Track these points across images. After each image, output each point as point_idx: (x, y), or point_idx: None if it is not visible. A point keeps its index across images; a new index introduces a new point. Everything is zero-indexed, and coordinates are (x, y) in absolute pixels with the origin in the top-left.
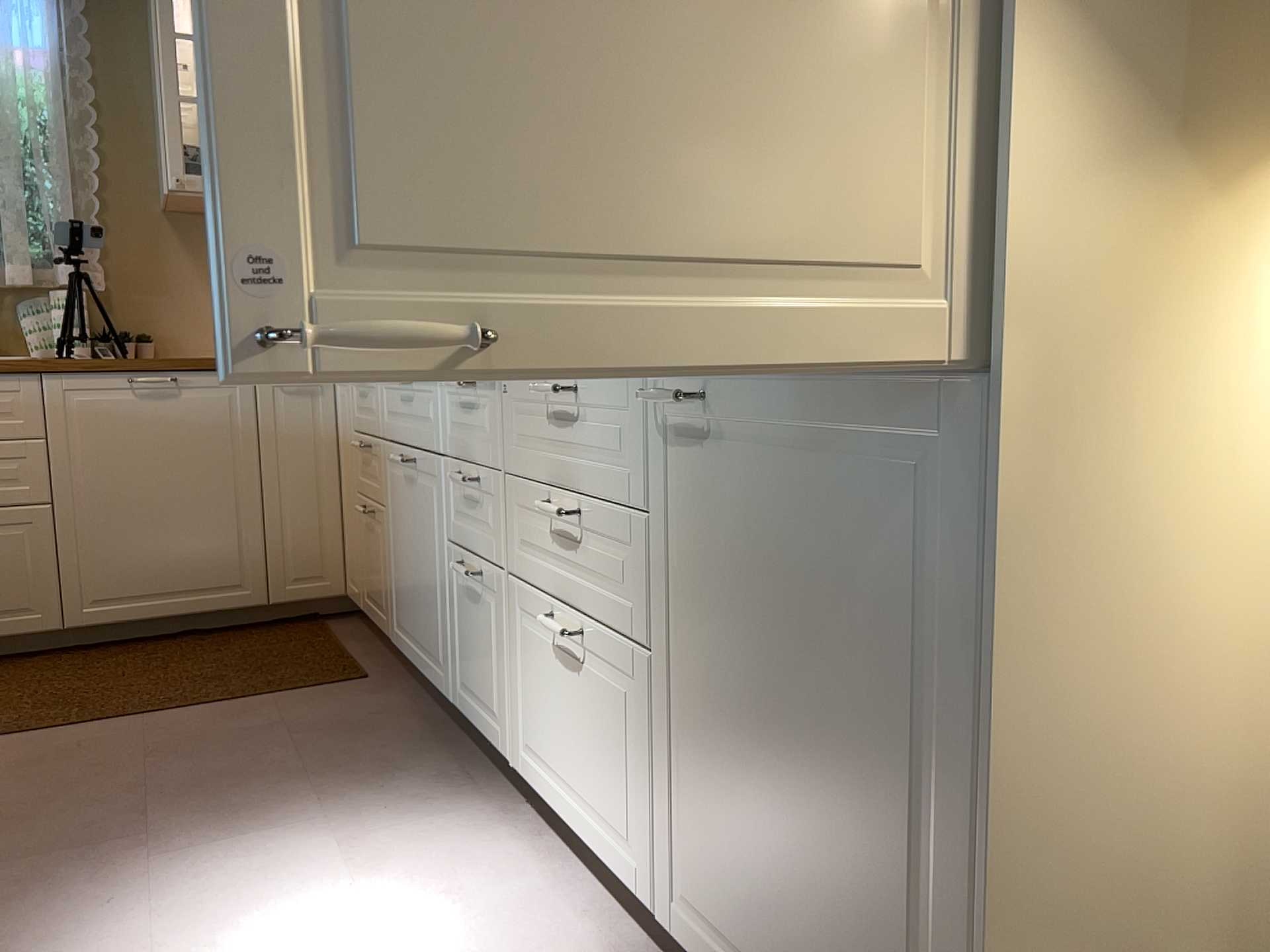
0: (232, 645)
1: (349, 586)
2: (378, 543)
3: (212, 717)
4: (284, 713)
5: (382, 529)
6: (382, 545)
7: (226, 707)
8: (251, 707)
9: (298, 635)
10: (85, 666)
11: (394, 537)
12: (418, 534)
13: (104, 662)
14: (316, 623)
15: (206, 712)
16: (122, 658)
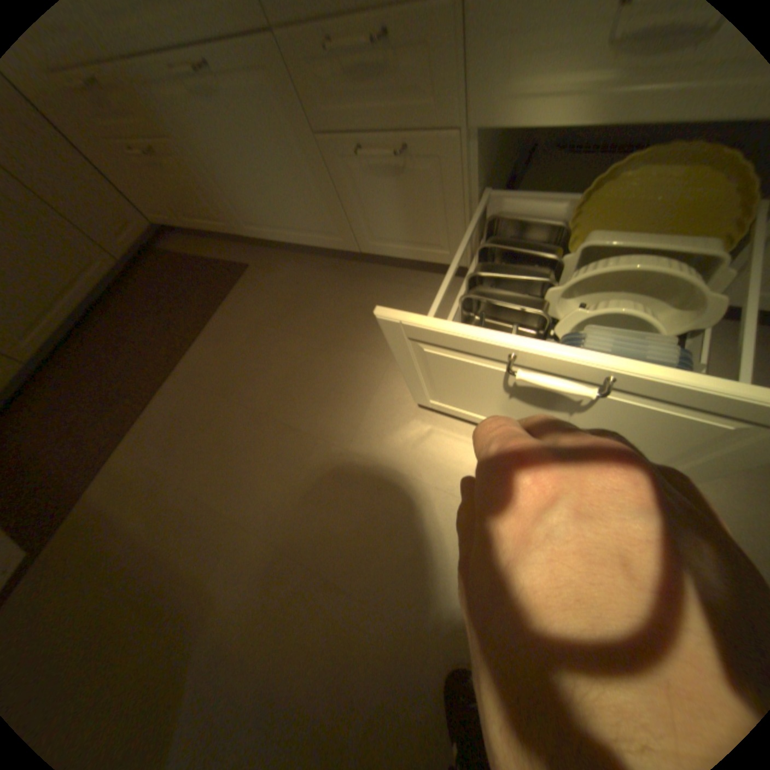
0: (129, 298)
1: (144, 216)
2: (172, 172)
3: (206, 347)
4: (240, 316)
5: (171, 158)
6: (182, 172)
7: (202, 336)
8: (216, 326)
9: (156, 266)
10: (68, 370)
11: (199, 158)
12: (247, 142)
13: (75, 360)
14: (150, 252)
15: (197, 347)
16: (81, 350)
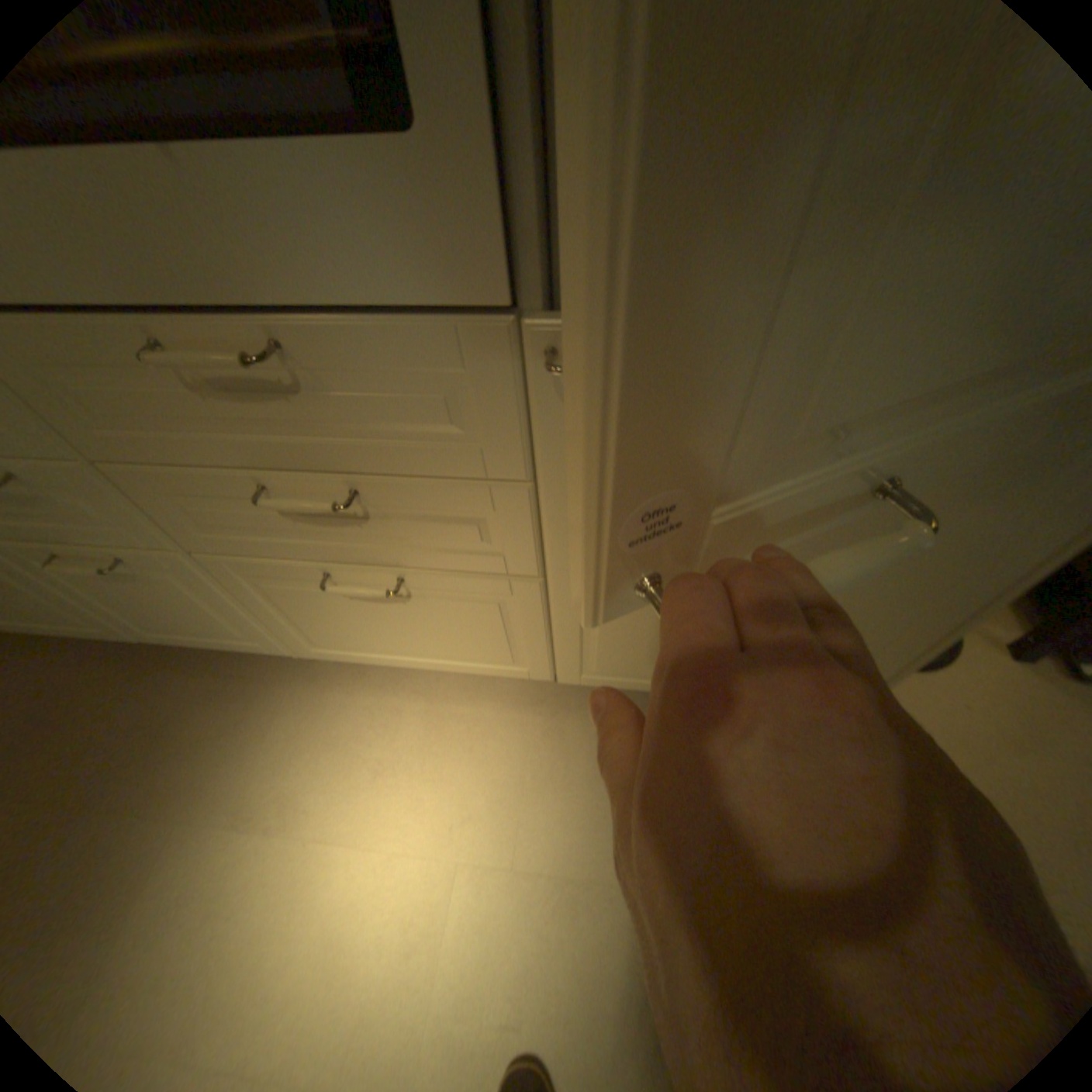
0: None
1: None
2: None
3: None
4: None
5: None
6: None
7: None
8: None
9: None
10: None
11: None
12: None
13: None
14: None
15: None
16: None
